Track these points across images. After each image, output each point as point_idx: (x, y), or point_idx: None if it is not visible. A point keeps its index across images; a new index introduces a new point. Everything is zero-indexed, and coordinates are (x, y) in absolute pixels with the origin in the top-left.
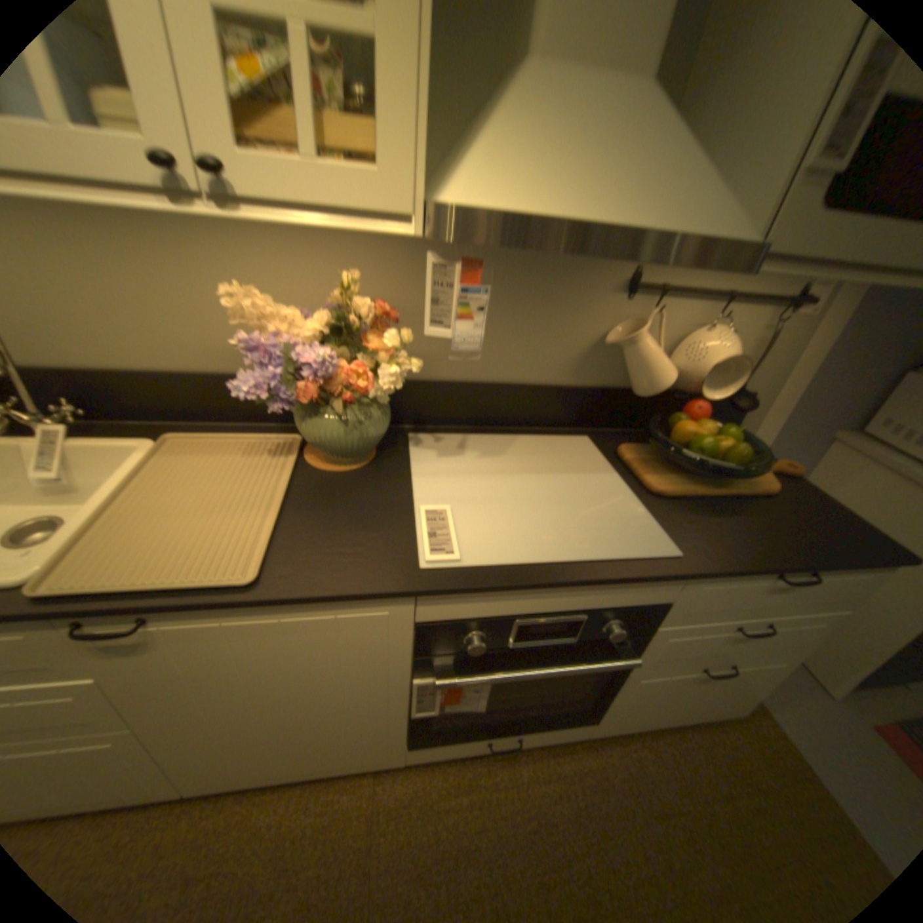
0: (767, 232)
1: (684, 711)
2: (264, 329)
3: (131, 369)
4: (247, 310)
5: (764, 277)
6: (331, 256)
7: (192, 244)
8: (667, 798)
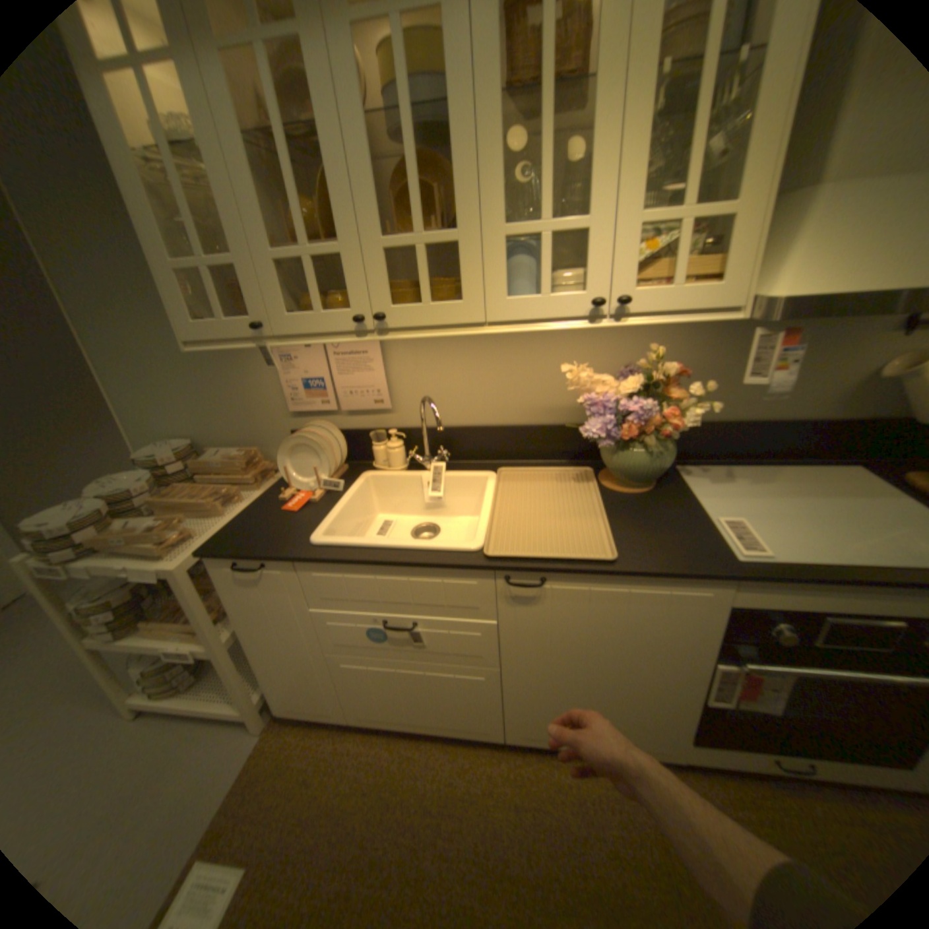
0: None
1: None
2: (594, 393)
3: (479, 427)
4: (578, 382)
5: None
6: (626, 338)
7: (534, 344)
8: None
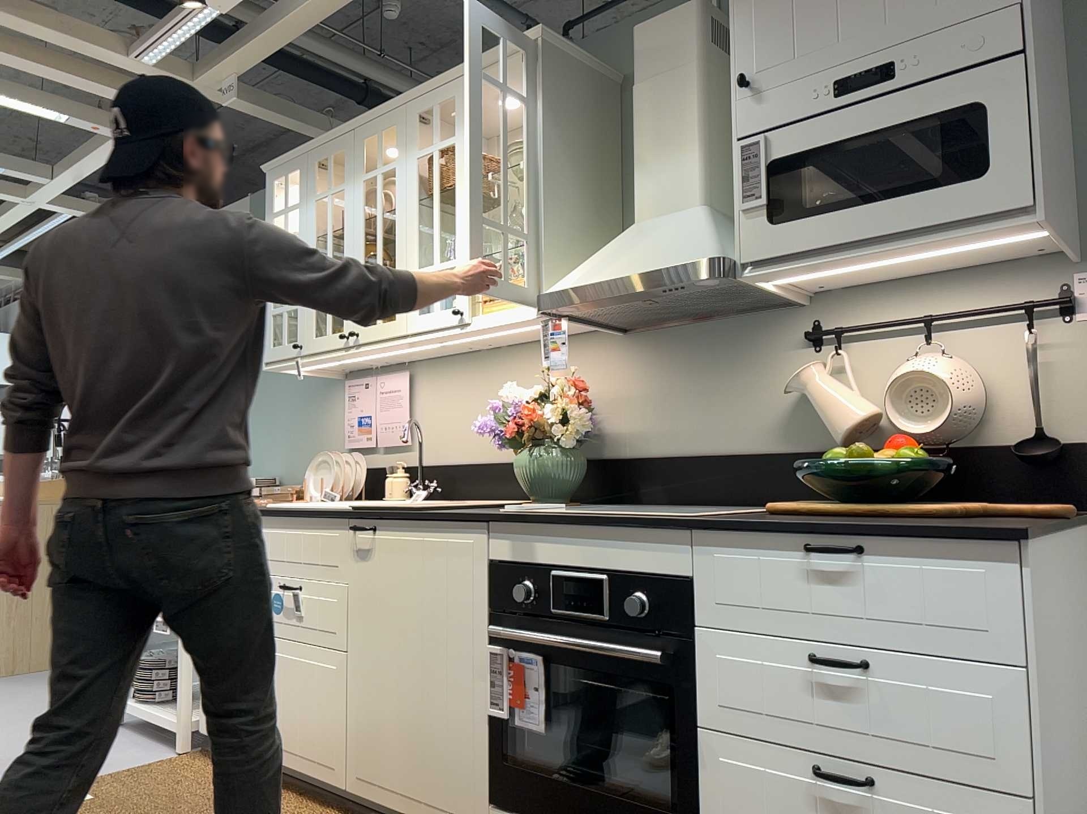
0: (733, 253)
1: None
2: (509, 404)
3: (470, 464)
4: (510, 399)
5: (978, 296)
6: (578, 368)
7: (512, 377)
8: None
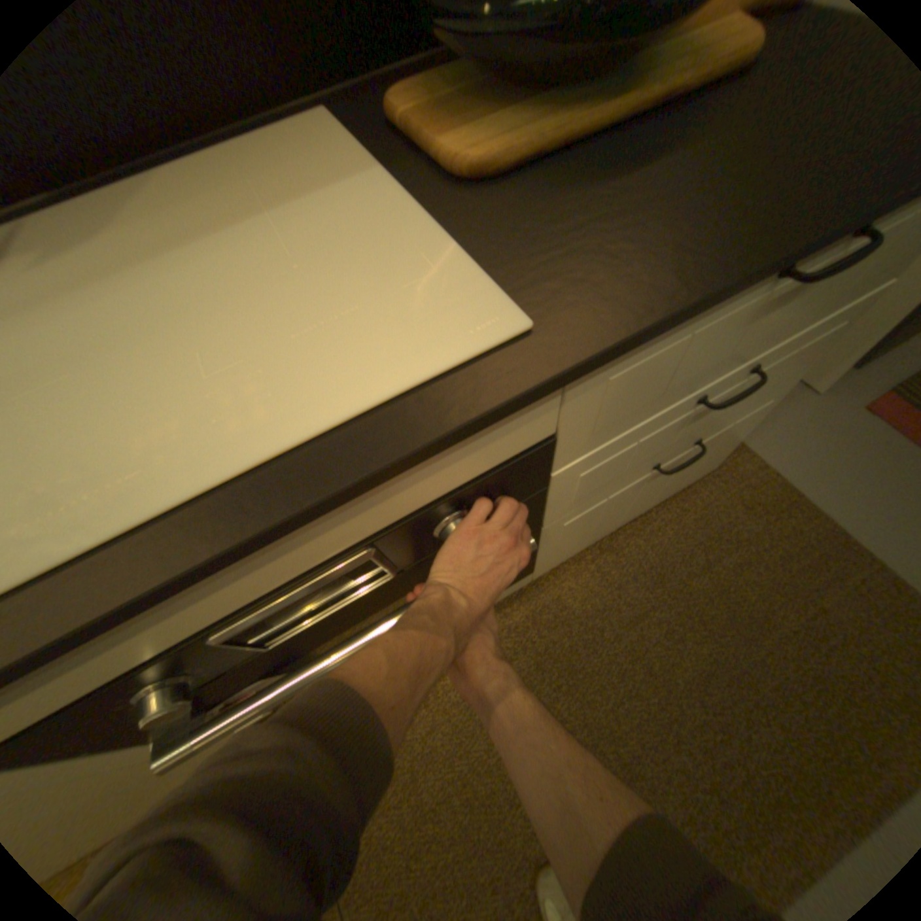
0: None
1: (638, 507)
2: None
3: None
4: None
5: None
6: None
7: None
8: (635, 597)
